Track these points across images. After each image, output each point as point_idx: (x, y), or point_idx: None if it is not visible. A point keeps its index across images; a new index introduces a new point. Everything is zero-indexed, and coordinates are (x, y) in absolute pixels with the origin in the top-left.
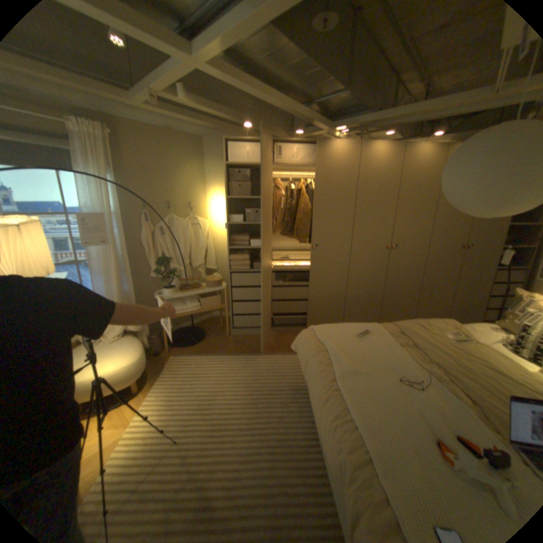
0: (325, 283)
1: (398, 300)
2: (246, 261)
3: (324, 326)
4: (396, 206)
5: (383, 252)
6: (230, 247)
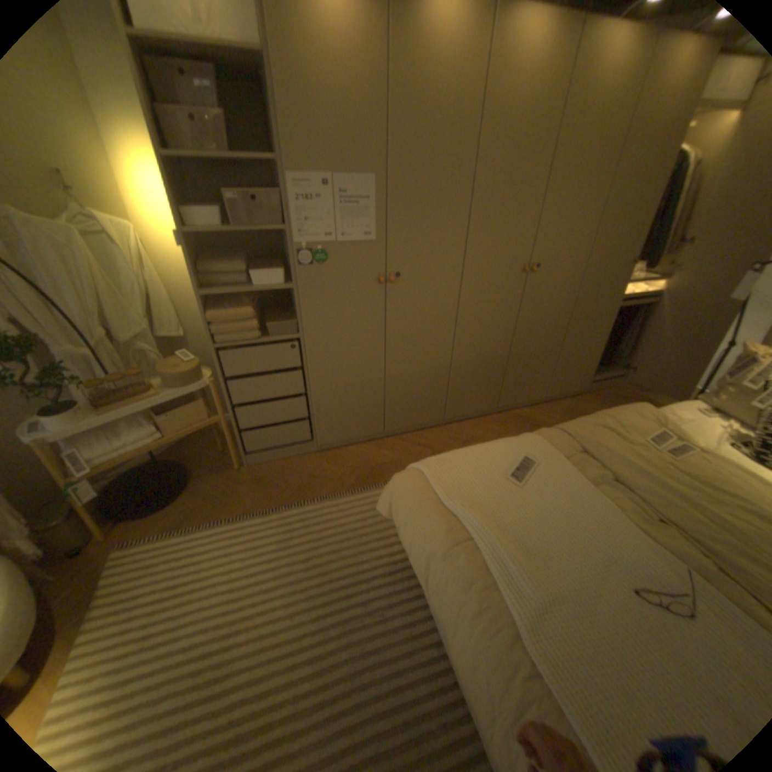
0: (415, 348)
1: (530, 361)
2: (248, 321)
3: (443, 459)
4: (546, 182)
5: (516, 280)
6: (201, 290)
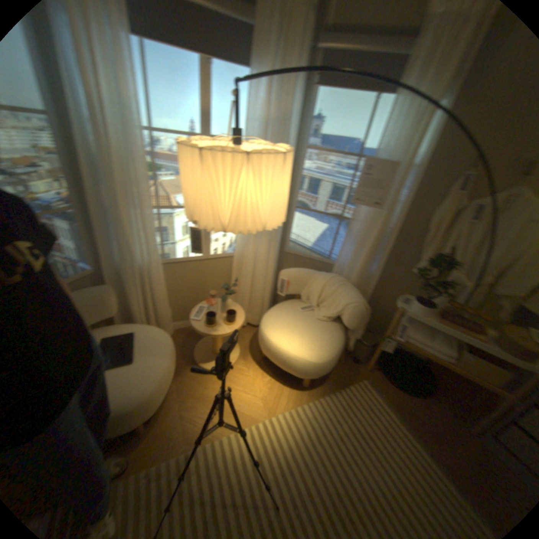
0: None
1: None
2: None
3: None
4: None
5: None
6: None
